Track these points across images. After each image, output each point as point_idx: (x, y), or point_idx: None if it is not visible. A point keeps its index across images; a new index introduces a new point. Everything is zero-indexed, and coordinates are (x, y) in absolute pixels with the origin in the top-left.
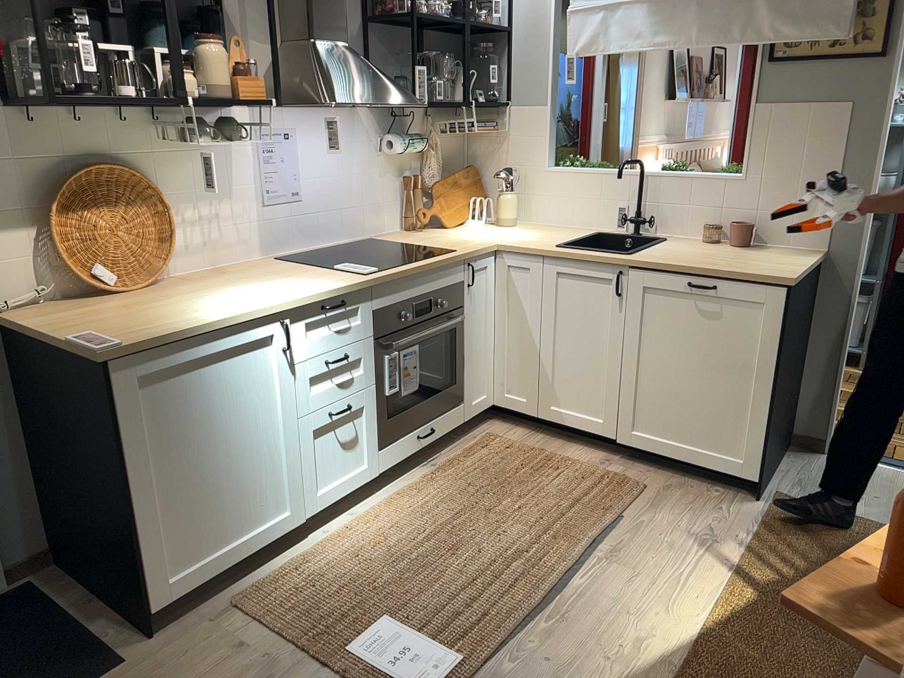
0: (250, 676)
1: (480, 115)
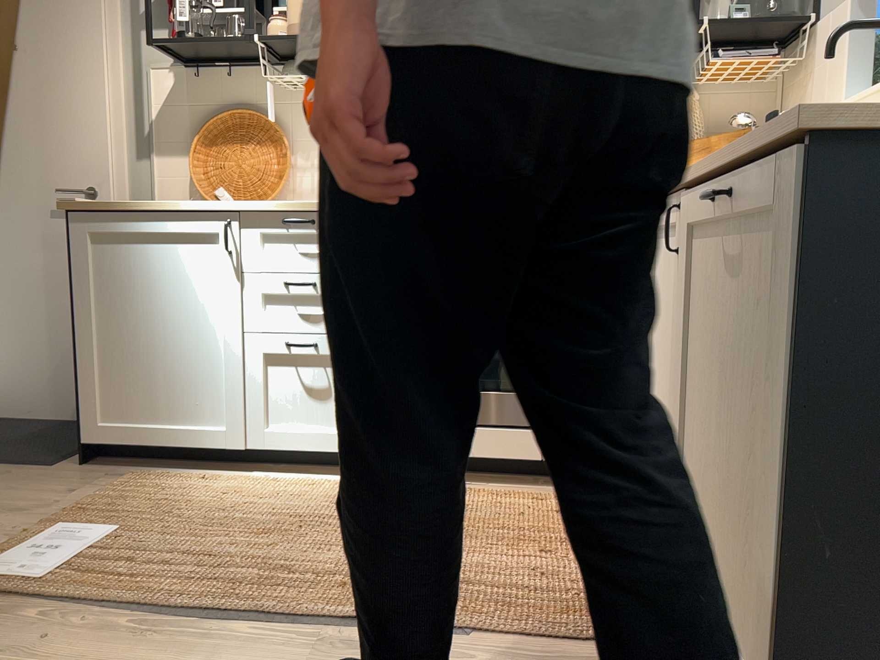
0: (29, 505)
1: (791, 54)
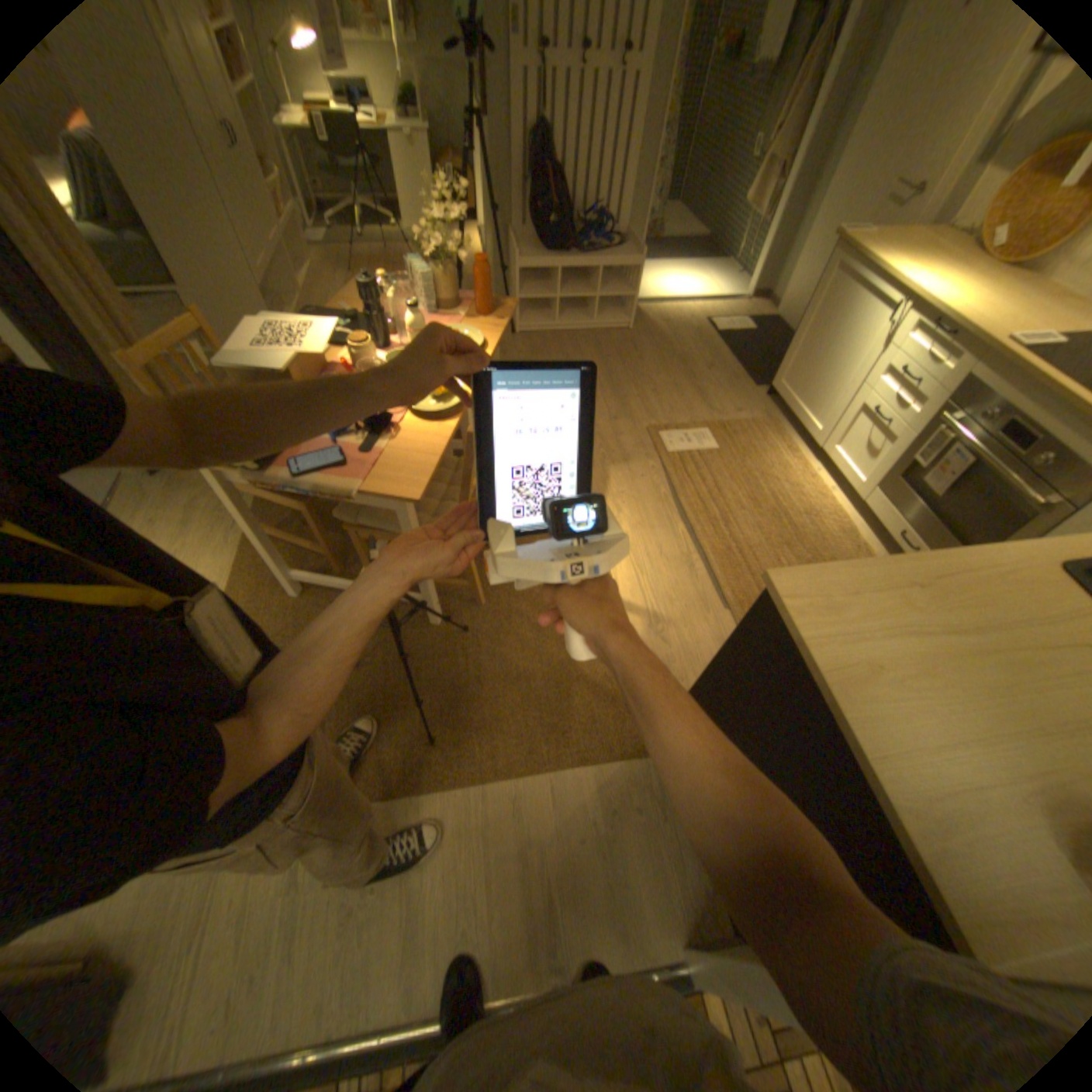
0: (717, 407)
1: None
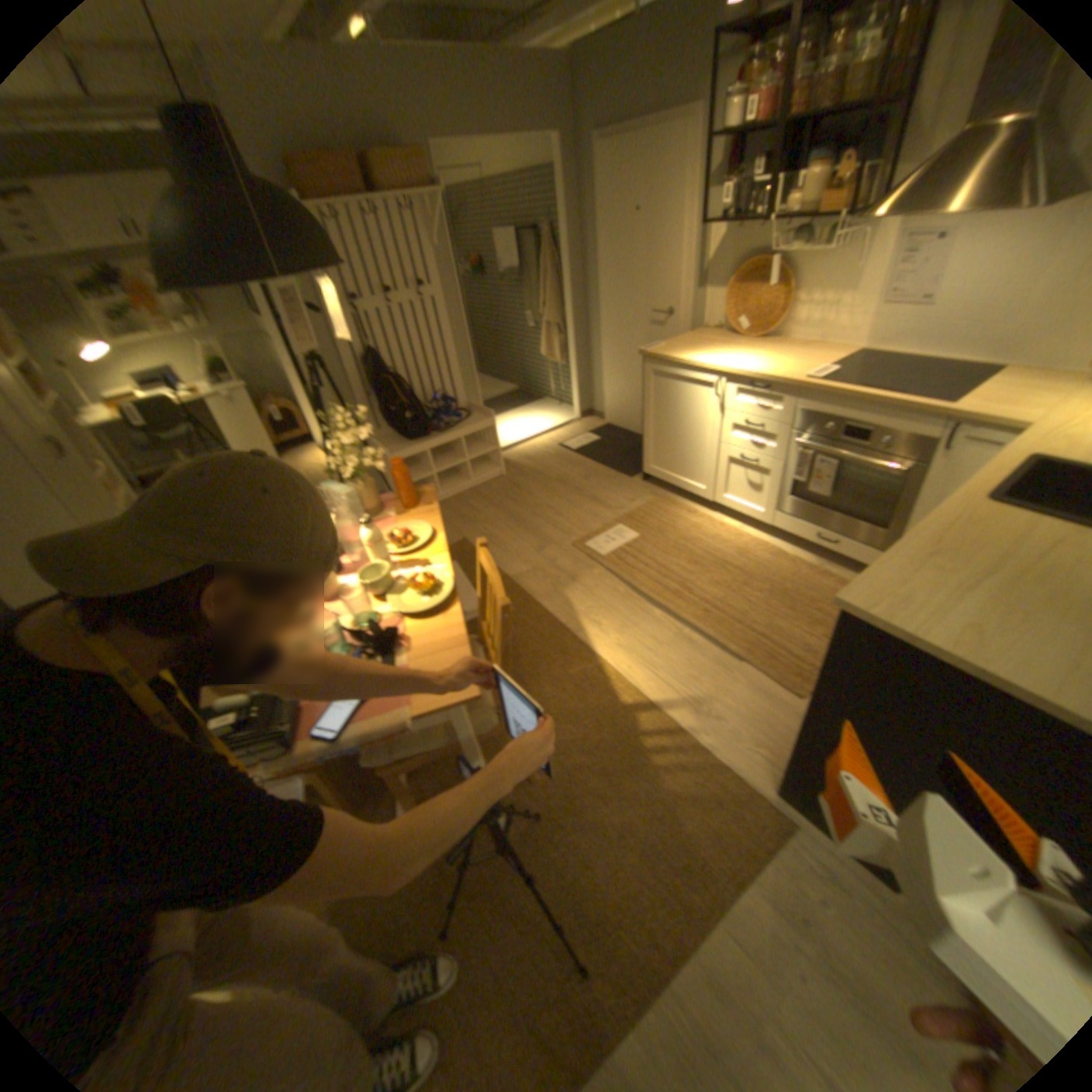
0: (615, 504)
1: None
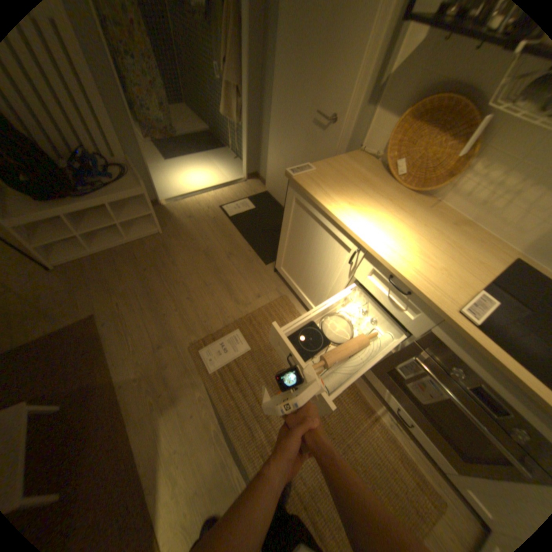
0: (242, 297)
1: None
